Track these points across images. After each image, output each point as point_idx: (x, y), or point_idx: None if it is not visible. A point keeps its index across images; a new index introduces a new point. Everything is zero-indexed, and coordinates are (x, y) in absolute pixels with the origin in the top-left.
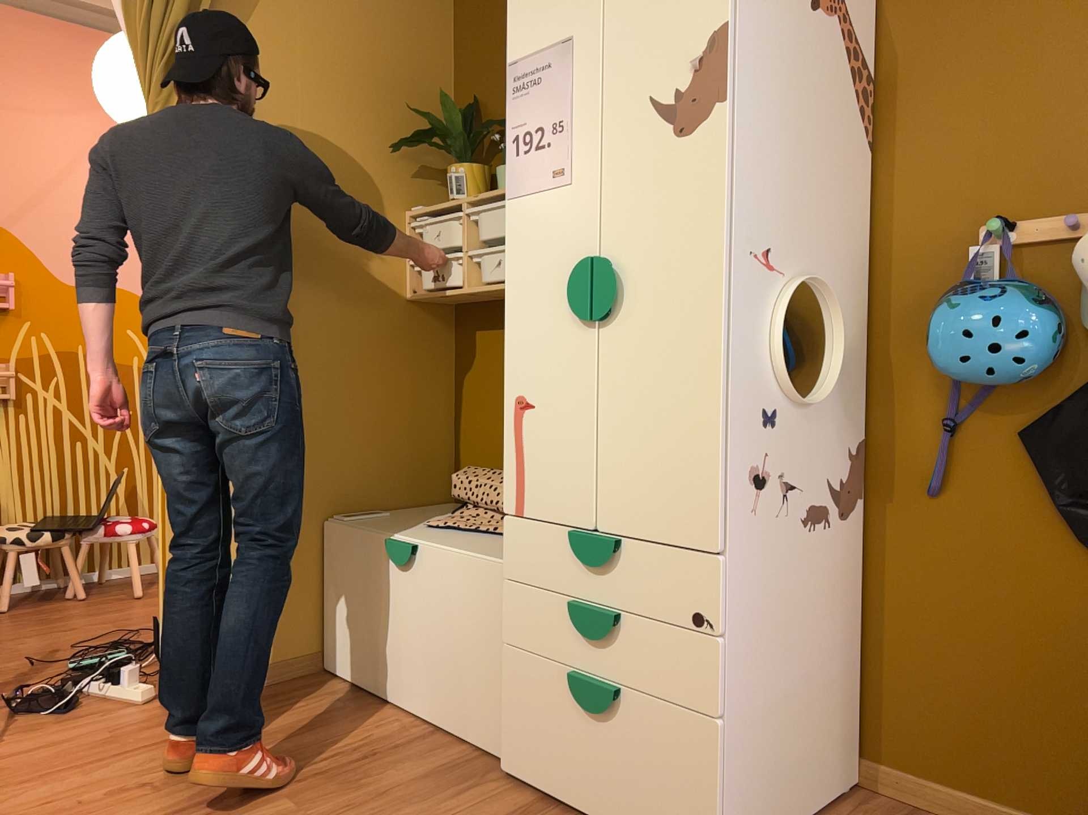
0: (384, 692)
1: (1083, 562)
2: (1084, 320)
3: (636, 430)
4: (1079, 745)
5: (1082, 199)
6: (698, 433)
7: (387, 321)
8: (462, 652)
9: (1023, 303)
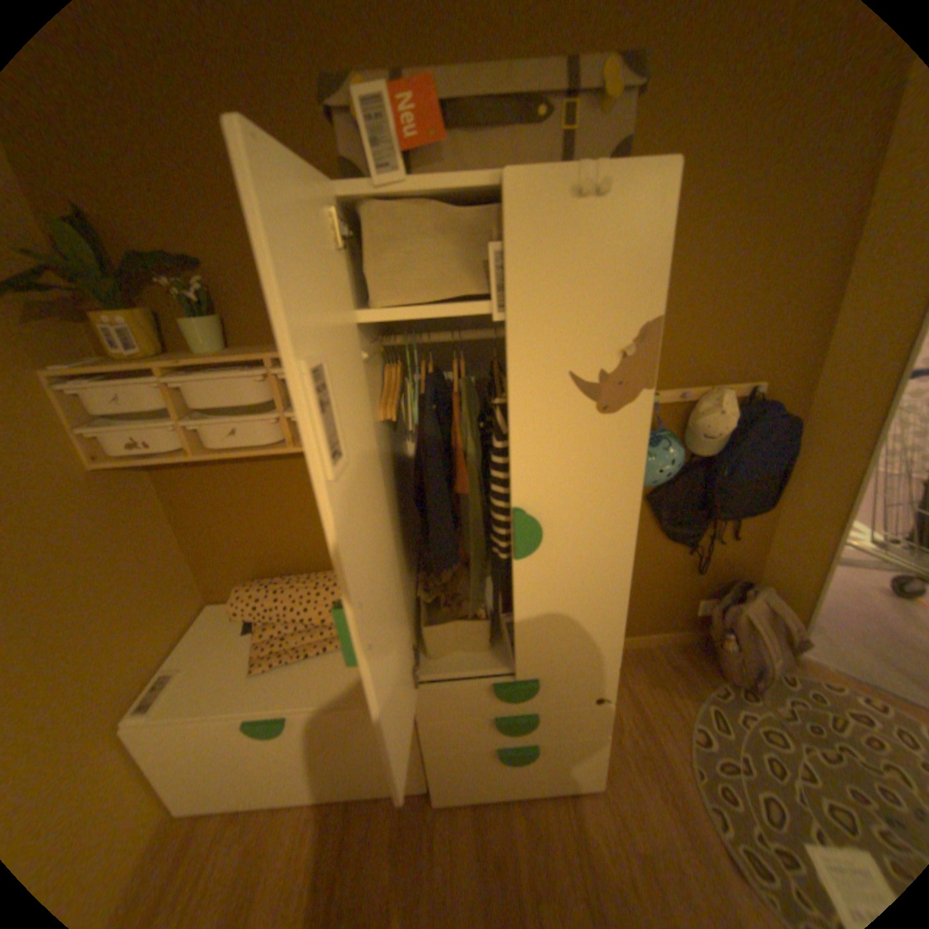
0: (272, 803)
1: (664, 544)
2: (689, 447)
3: (552, 619)
4: (654, 608)
5: (685, 379)
6: (606, 614)
7: (78, 506)
8: (363, 759)
9: (677, 448)
